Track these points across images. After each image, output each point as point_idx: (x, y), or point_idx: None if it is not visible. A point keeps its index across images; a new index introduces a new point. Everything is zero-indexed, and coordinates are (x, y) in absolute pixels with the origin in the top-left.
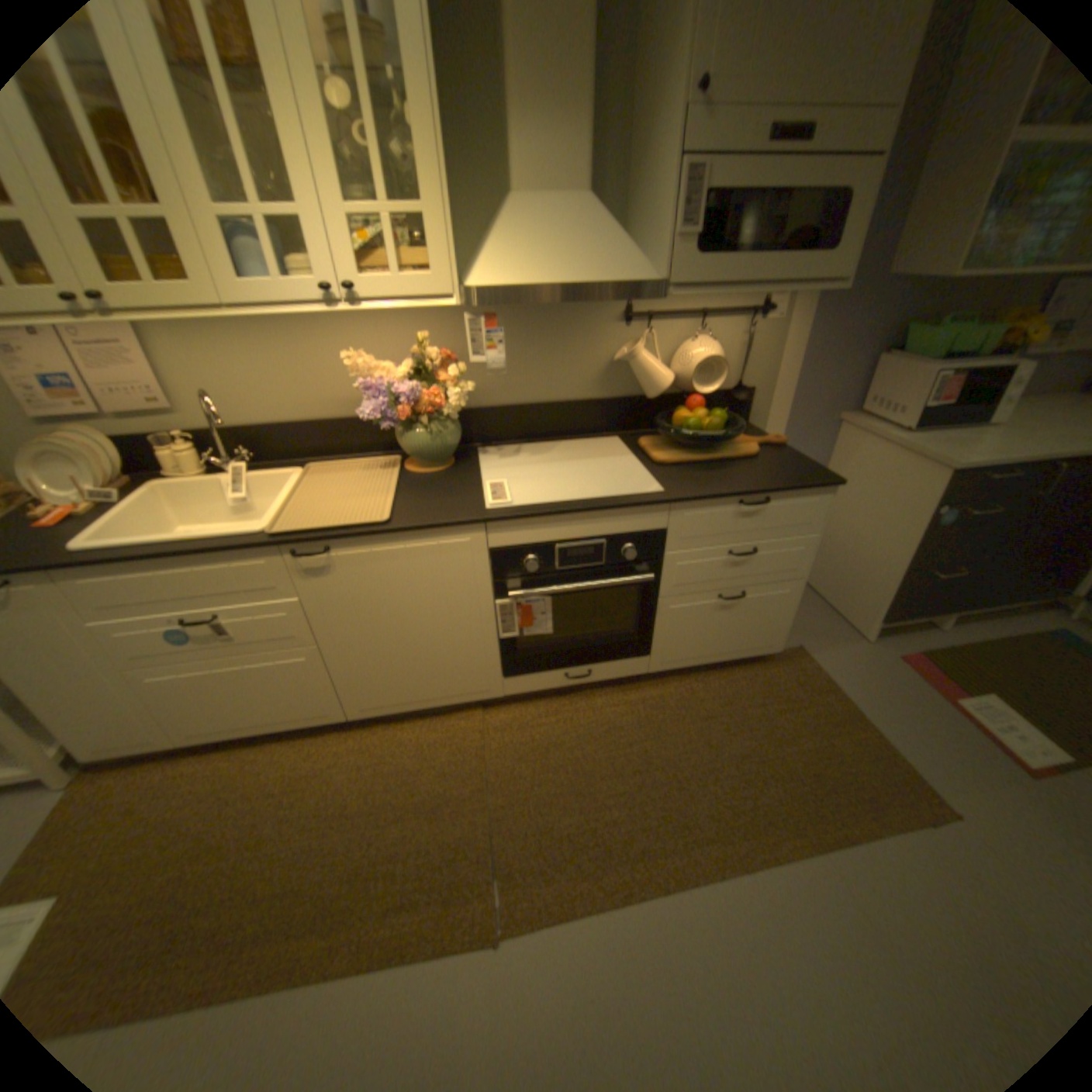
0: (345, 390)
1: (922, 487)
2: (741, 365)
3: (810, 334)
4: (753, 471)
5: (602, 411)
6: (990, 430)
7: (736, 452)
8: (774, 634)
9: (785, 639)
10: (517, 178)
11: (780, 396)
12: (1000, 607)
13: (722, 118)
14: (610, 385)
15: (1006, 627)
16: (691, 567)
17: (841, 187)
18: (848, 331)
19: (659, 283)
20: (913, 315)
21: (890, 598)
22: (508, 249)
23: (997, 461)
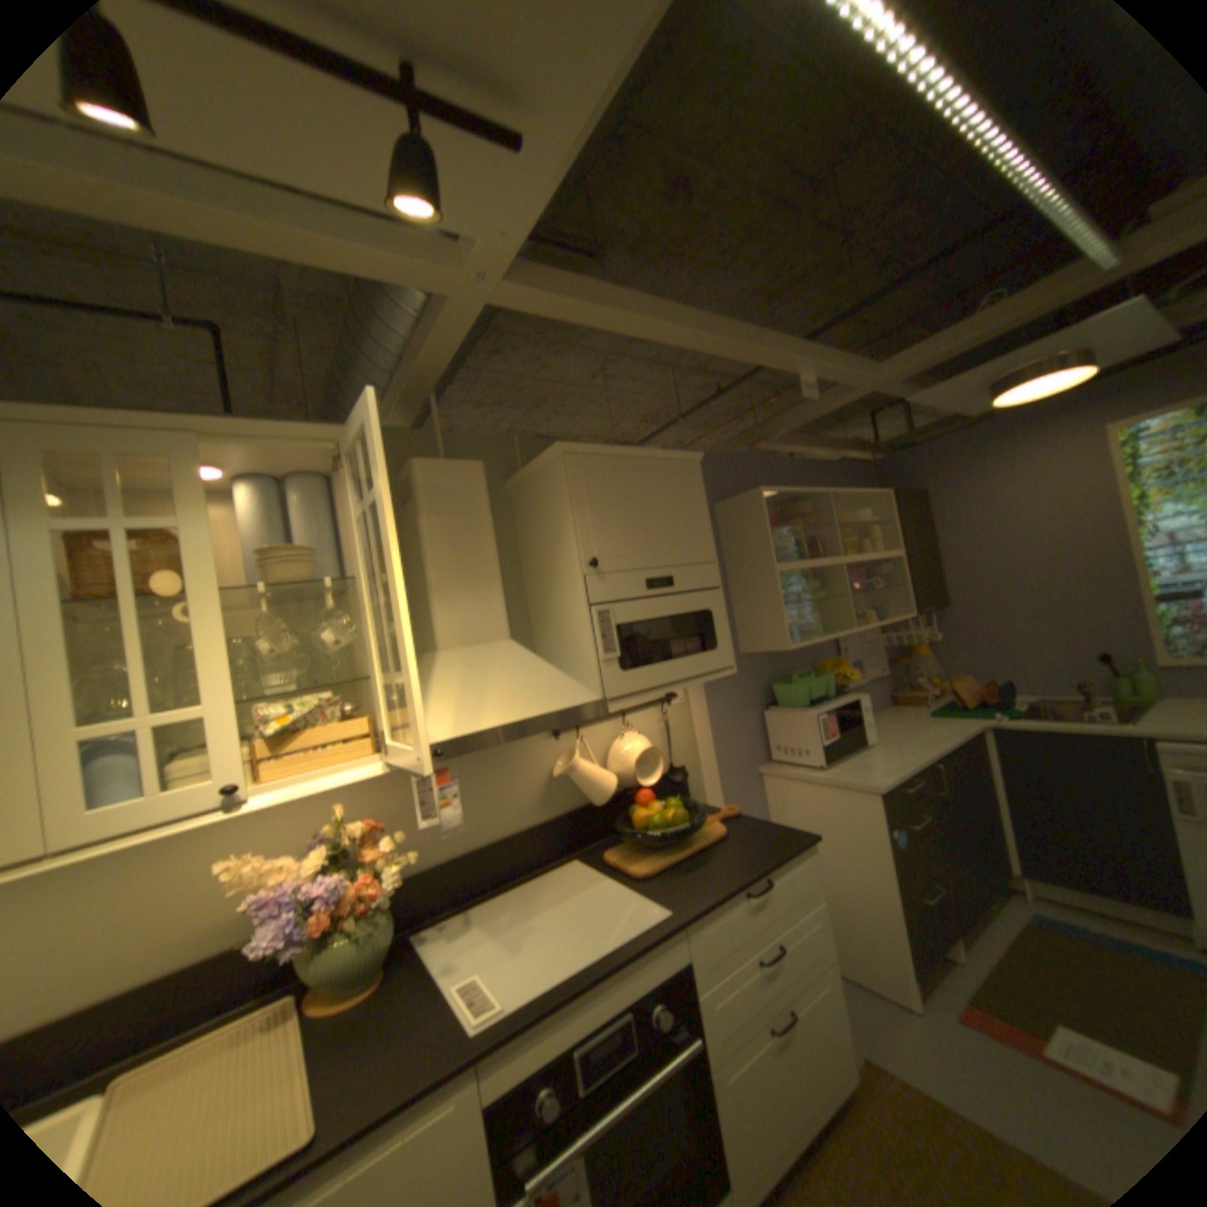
0: (199, 916)
1: (864, 818)
2: (666, 748)
3: (707, 709)
4: (735, 854)
5: (550, 834)
6: (872, 753)
7: (704, 837)
8: (840, 1059)
9: (853, 1060)
10: (441, 638)
11: (706, 767)
12: (980, 915)
13: (611, 580)
14: (552, 802)
15: (997, 935)
16: (730, 1005)
17: (702, 610)
18: (733, 700)
19: (599, 701)
20: (768, 678)
21: (905, 948)
22: (448, 700)
23: (902, 778)
